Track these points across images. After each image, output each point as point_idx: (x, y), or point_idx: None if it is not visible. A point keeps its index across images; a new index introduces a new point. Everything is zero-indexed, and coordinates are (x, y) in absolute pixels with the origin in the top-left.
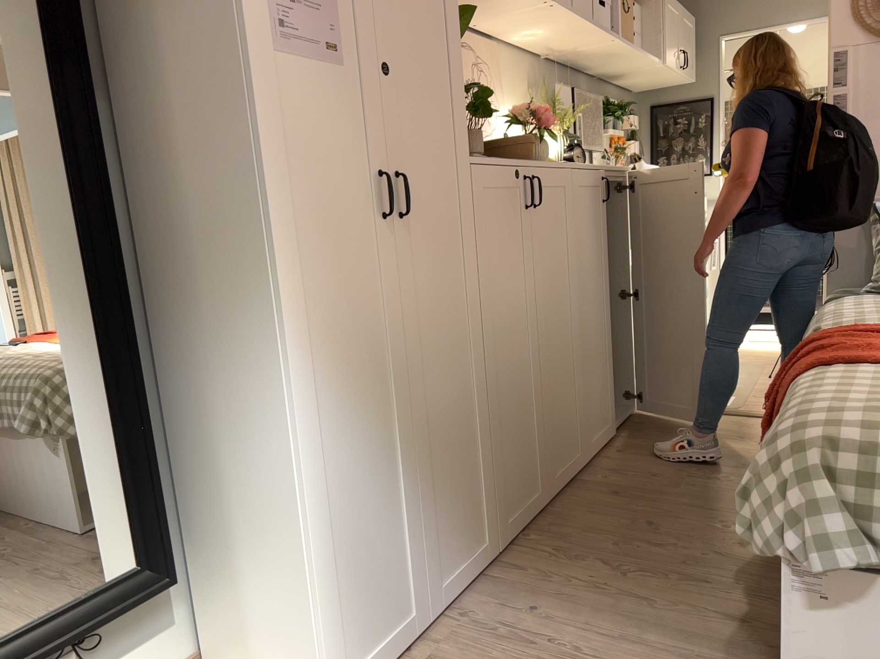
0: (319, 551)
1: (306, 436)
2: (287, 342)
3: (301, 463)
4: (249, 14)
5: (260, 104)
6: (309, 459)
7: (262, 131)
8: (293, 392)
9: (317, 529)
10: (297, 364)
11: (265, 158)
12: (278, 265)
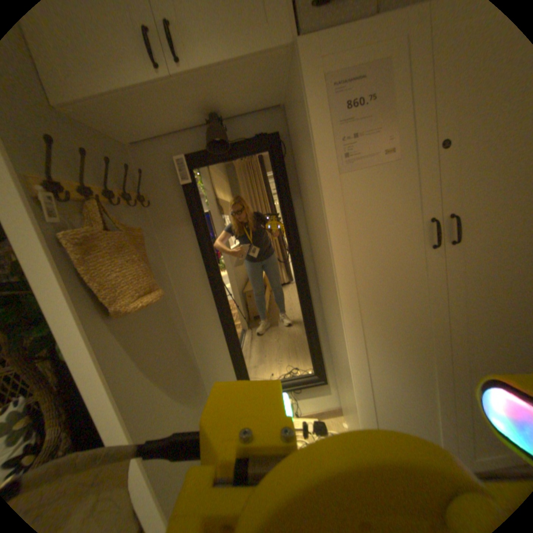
0: (365, 419)
1: (357, 369)
2: (345, 326)
3: (354, 380)
4: (318, 162)
5: (326, 209)
6: (359, 379)
7: (328, 223)
8: (349, 348)
9: (364, 410)
10: (352, 336)
11: (330, 237)
12: (339, 290)
